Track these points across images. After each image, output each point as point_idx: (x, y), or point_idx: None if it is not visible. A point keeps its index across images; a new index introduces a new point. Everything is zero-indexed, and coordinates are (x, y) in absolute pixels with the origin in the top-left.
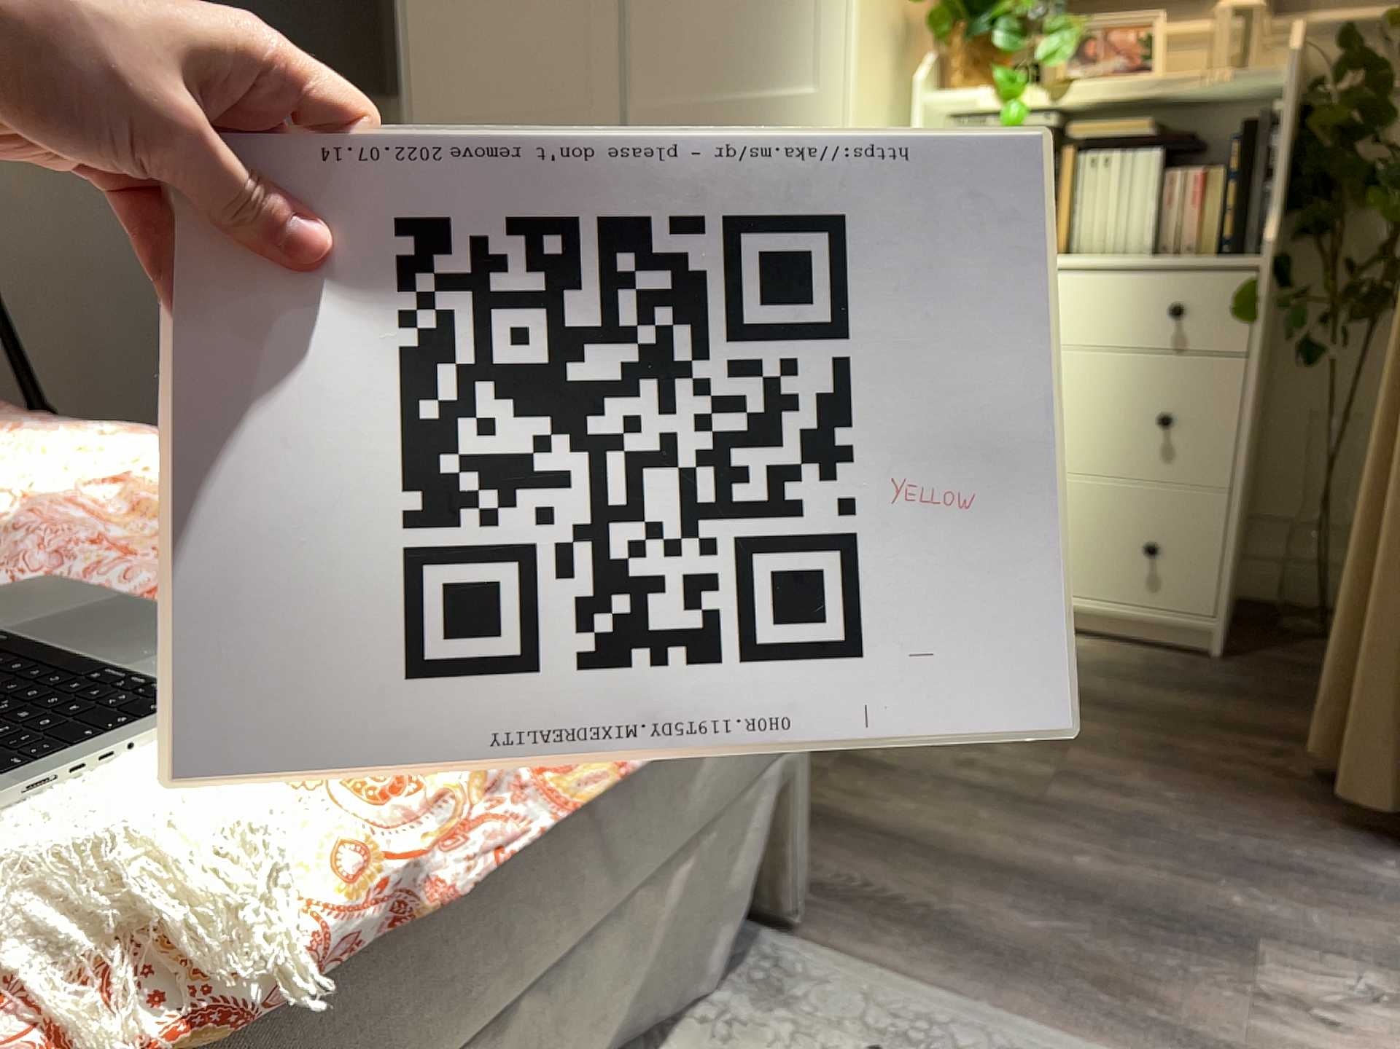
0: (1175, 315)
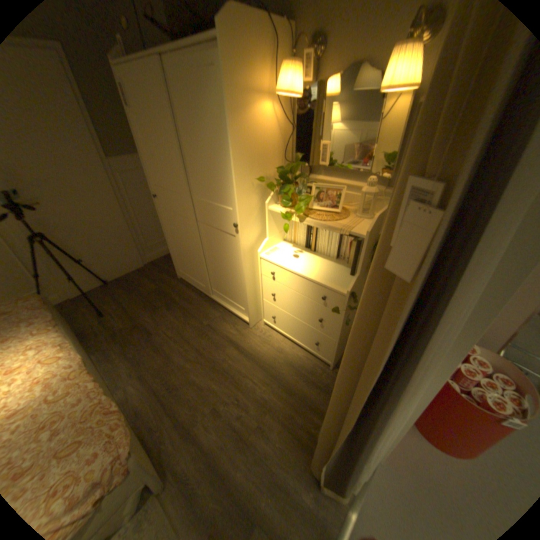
0: (322, 299)
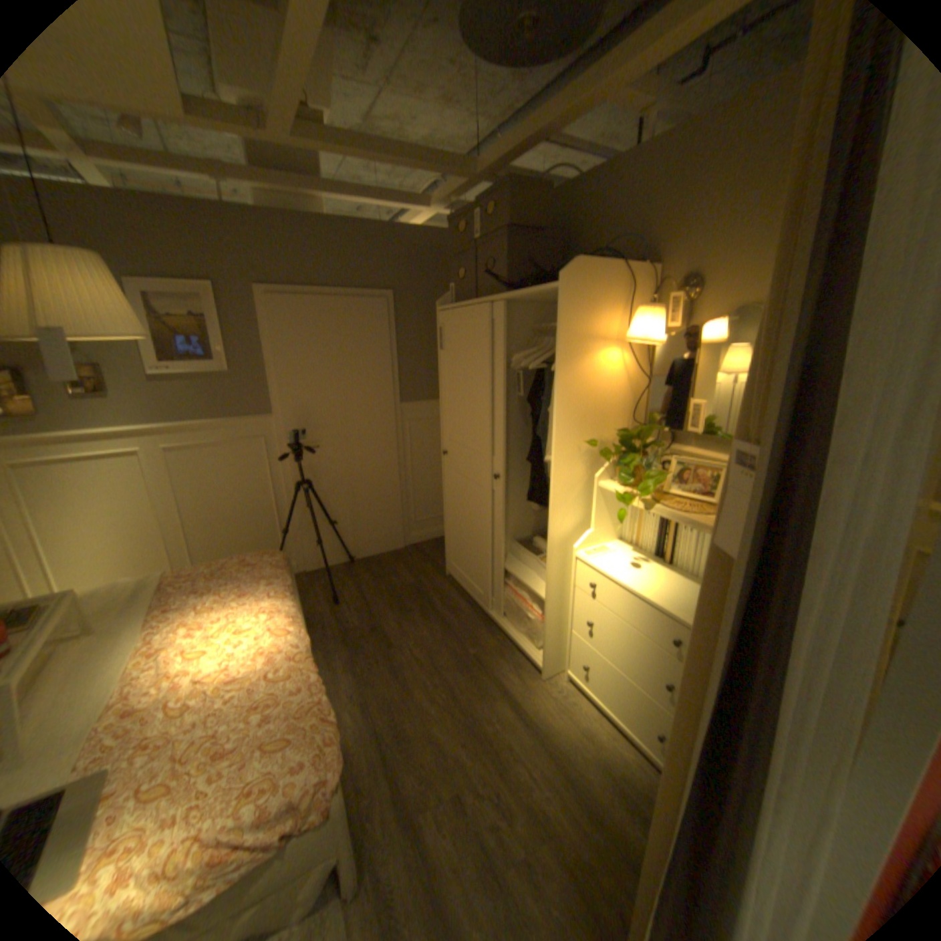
0: (674, 644)
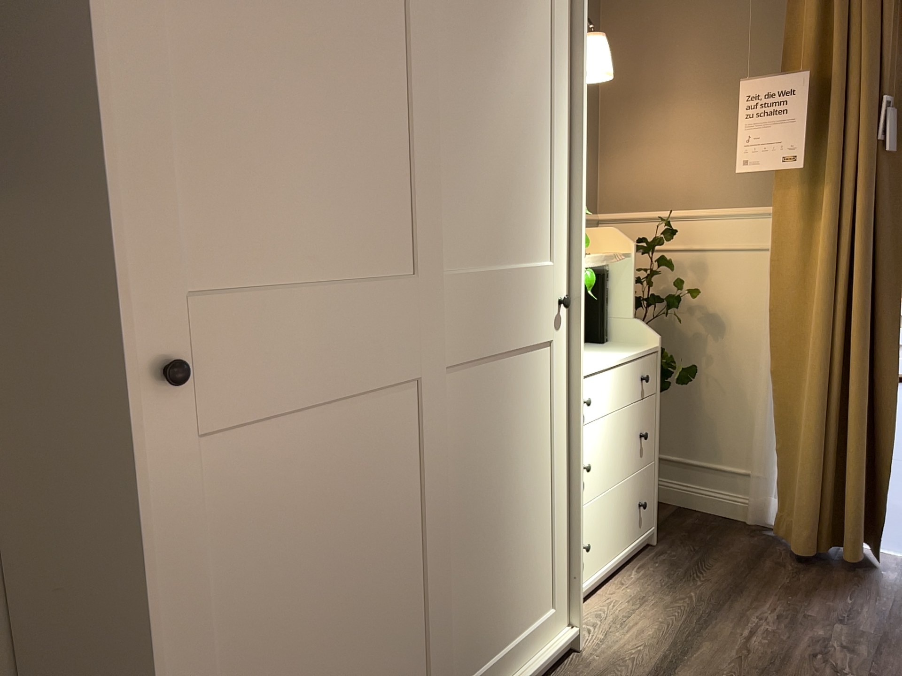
0: (643, 380)
